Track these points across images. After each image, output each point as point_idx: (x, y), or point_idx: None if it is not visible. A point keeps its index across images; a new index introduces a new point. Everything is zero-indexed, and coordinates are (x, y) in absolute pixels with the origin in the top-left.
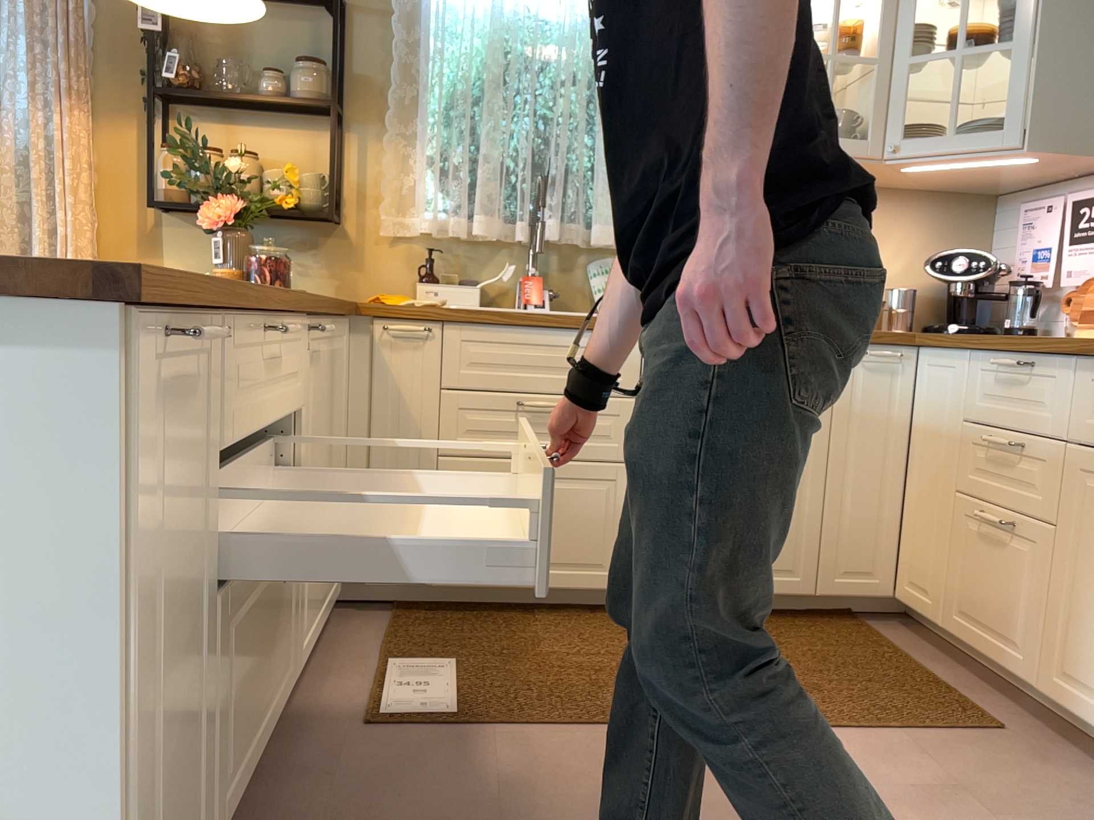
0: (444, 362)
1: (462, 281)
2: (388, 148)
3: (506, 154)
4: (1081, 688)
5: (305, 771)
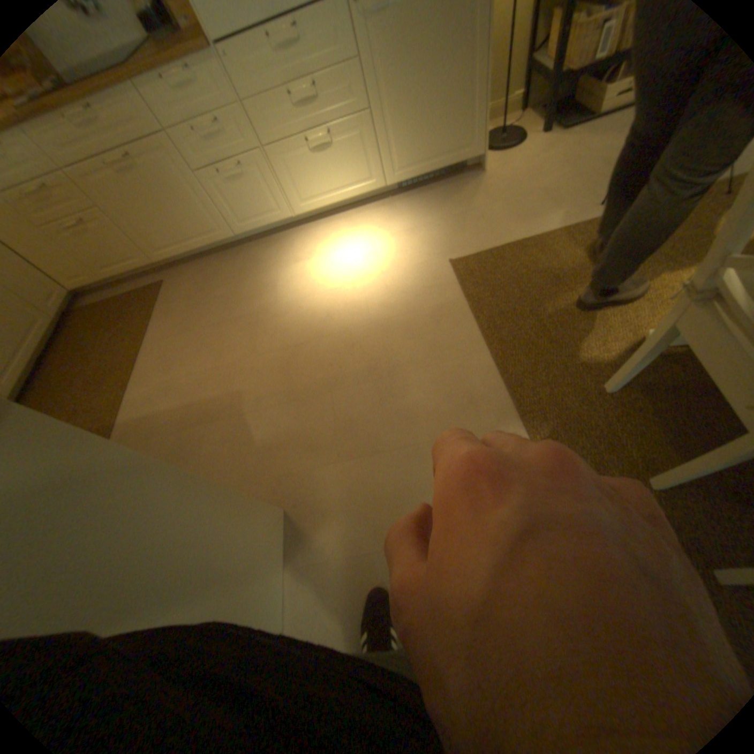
0: None
1: None
2: None
3: None
4: (161, 249)
5: None
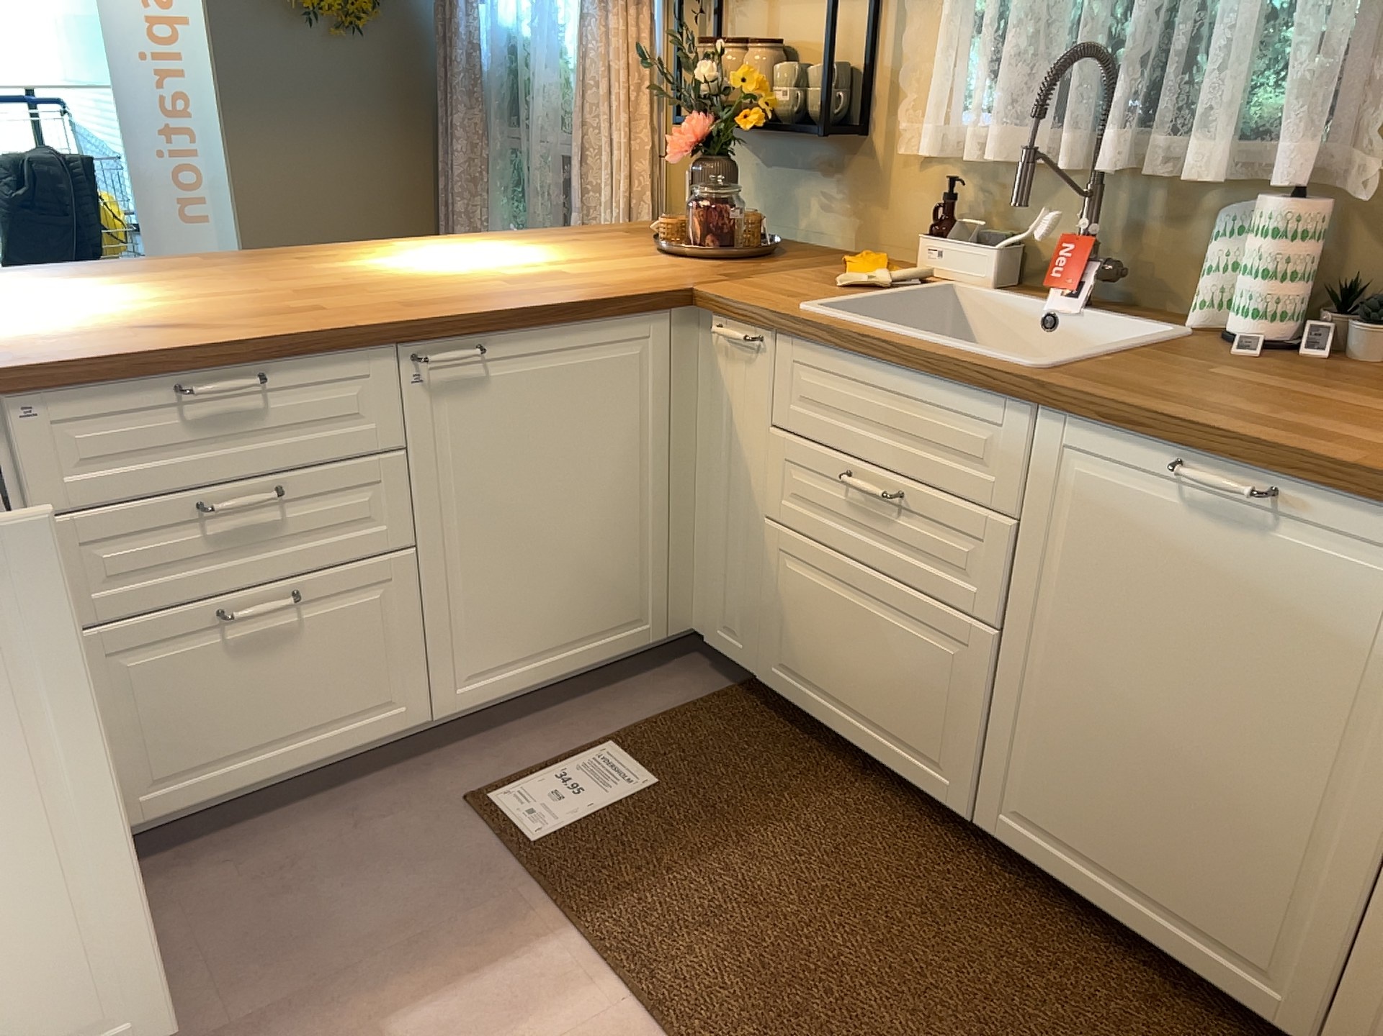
0: (776, 387)
1: (980, 238)
2: (912, 15)
3: (1064, 8)
4: None
5: (365, 807)
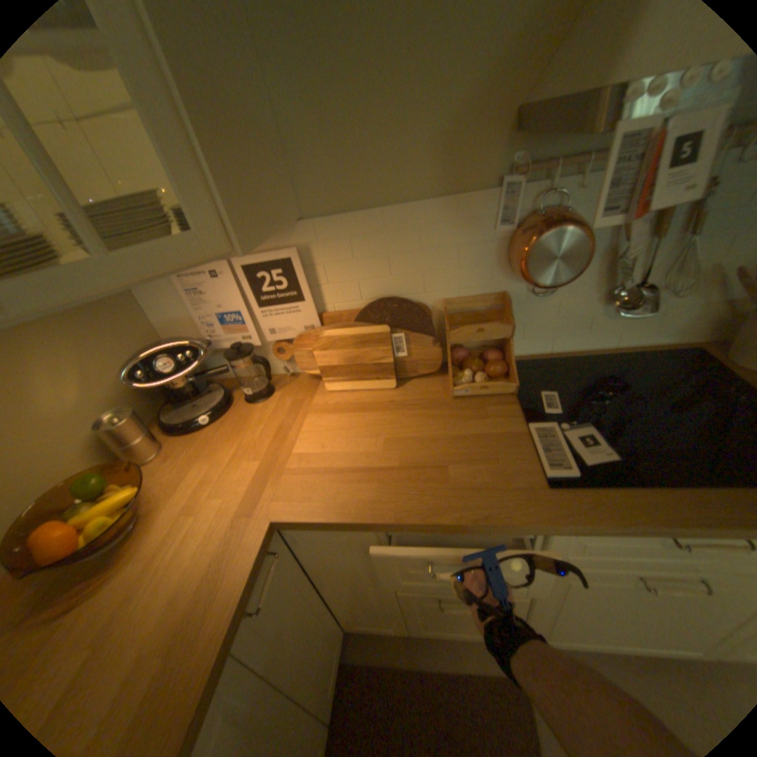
0: None
1: None
2: None
3: None
4: (562, 641)
5: None
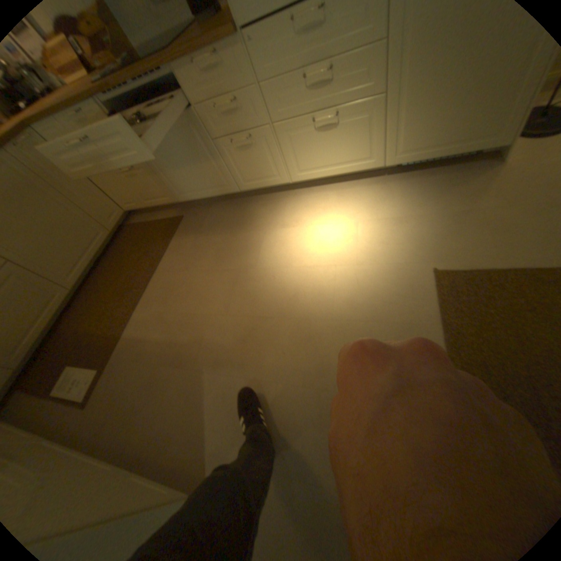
0: None
1: None
2: None
3: None
4: (185, 193)
5: (95, 434)
